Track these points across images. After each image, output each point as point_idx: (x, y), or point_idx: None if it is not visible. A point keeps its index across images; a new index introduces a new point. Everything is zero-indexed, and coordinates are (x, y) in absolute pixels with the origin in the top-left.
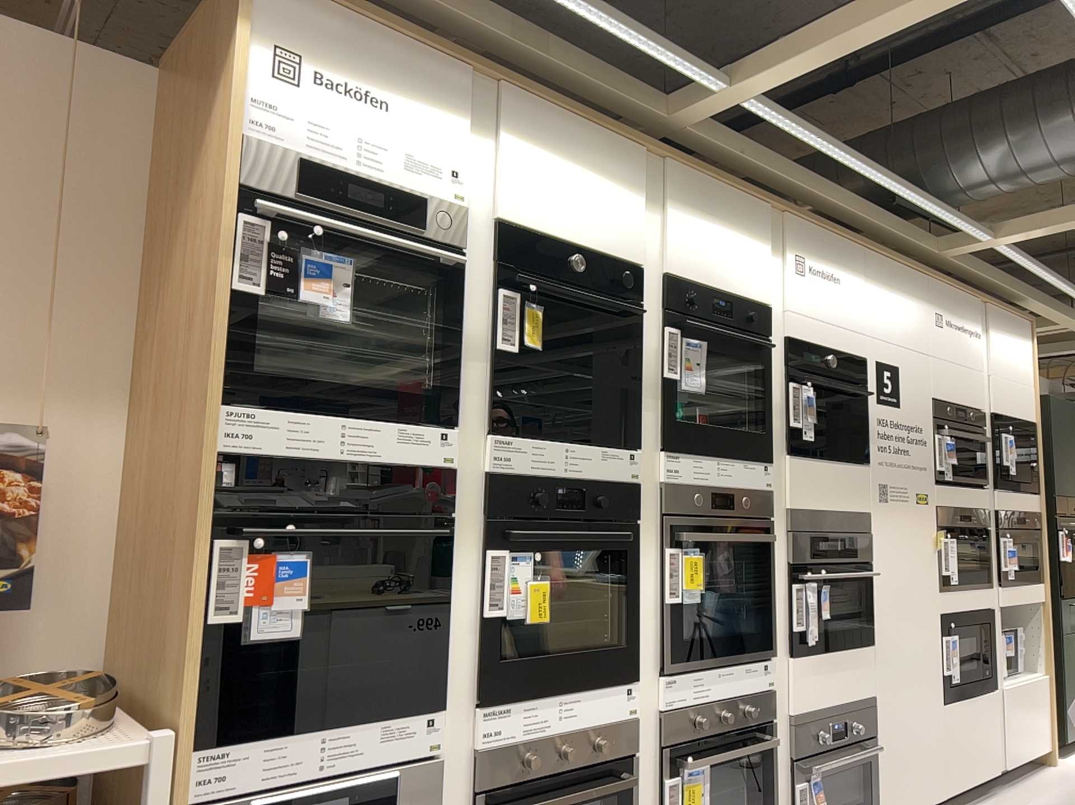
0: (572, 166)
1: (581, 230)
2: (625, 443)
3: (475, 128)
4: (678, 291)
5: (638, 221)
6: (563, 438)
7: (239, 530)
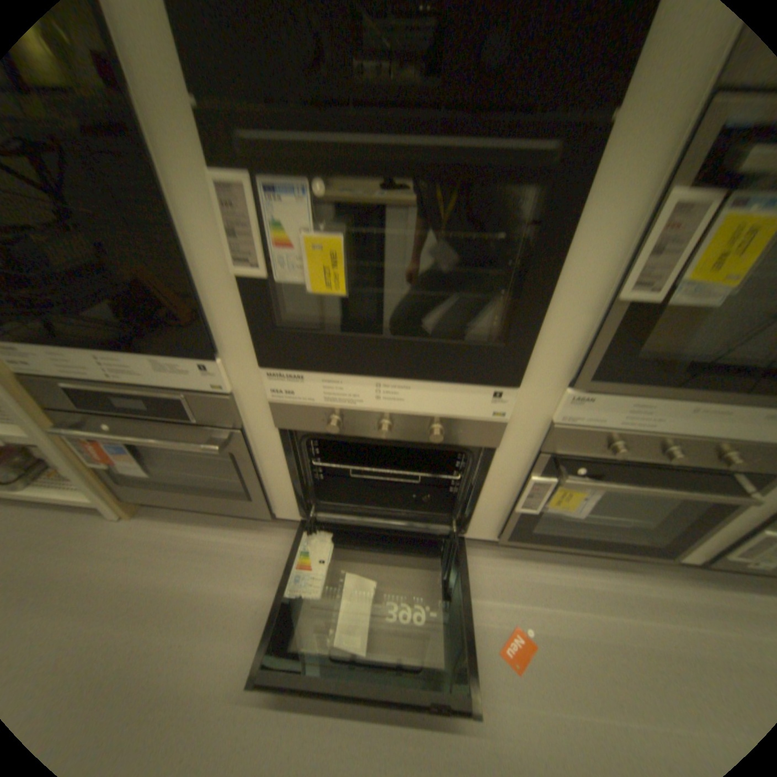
0: None
1: None
2: None
3: None
4: None
5: None
6: None
7: None
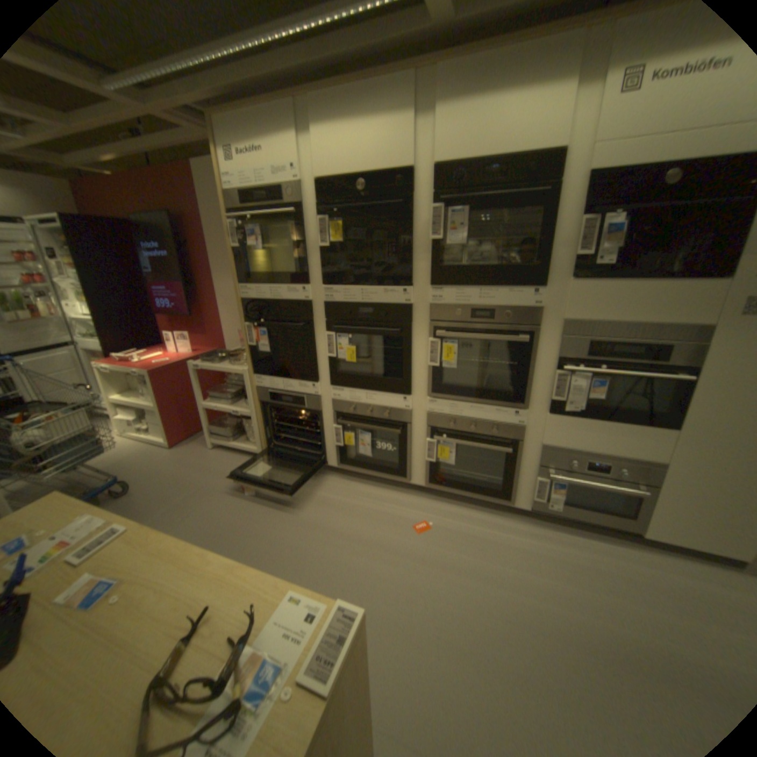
0: (353, 116)
1: (363, 160)
2: (403, 285)
3: (295, 129)
4: (450, 171)
5: (410, 130)
6: (361, 286)
7: (250, 323)
